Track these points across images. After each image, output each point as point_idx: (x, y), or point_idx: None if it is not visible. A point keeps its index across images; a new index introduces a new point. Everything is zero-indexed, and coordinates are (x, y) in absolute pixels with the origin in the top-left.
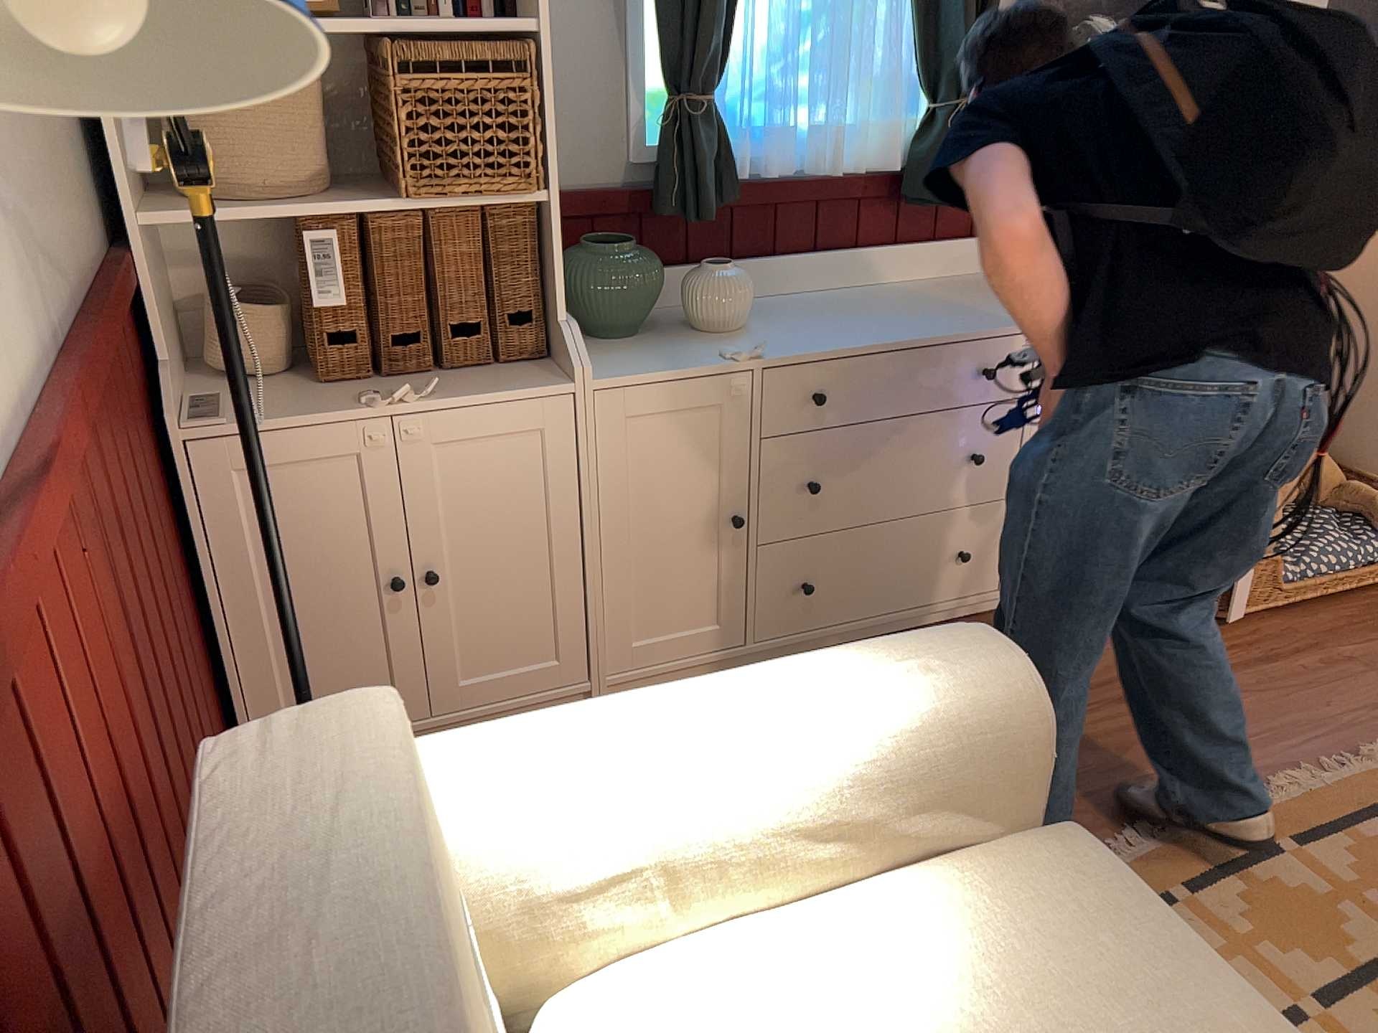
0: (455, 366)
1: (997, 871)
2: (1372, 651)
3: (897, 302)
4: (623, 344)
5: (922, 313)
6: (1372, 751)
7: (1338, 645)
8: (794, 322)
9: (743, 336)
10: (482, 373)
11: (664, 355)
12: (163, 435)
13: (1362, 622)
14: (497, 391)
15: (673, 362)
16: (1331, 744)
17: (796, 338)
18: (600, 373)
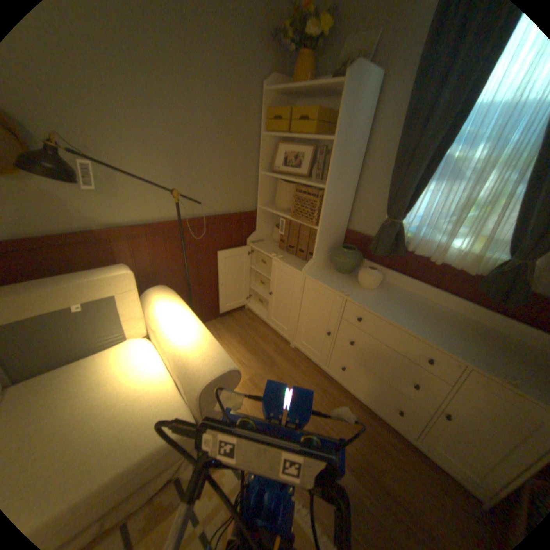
0: (298, 257)
1: (175, 405)
2: None
3: (442, 318)
4: (335, 274)
5: (437, 326)
6: None
7: None
8: (388, 298)
9: (363, 290)
10: (299, 261)
11: (334, 280)
12: (247, 241)
13: None
14: (291, 265)
15: (330, 283)
16: None
17: (374, 300)
18: (312, 274)
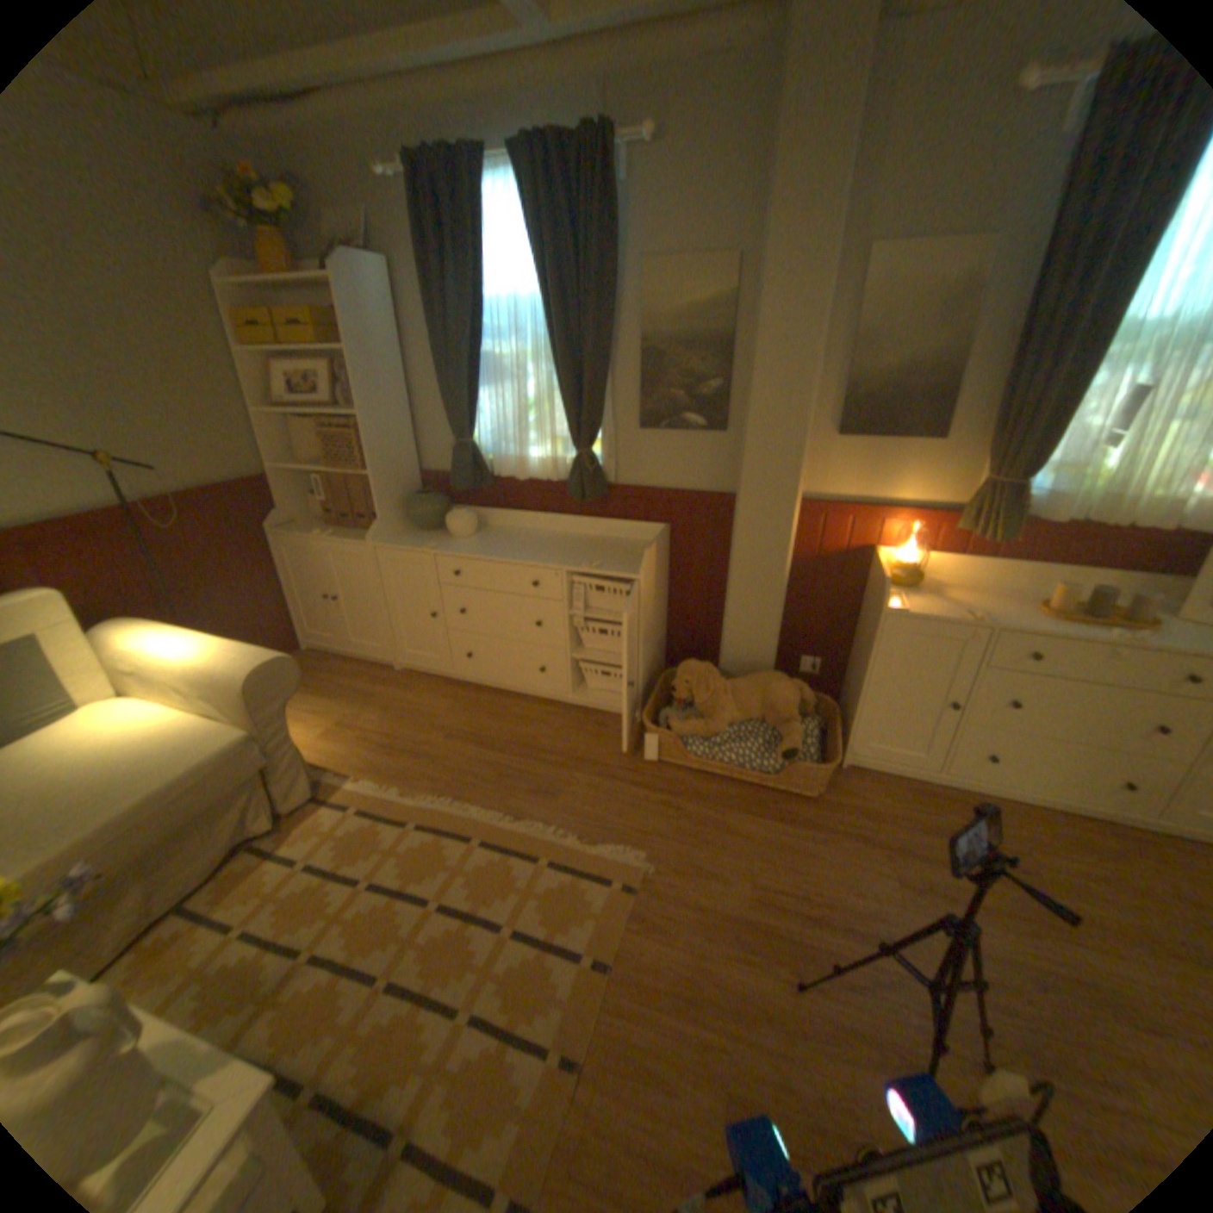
0: (360, 529)
1: (208, 729)
2: (699, 813)
3: (547, 543)
4: (418, 534)
5: (539, 550)
6: (591, 842)
7: (688, 800)
8: (488, 541)
9: (456, 542)
10: (362, 533)
11: (415, 541)
12: (264, 530)
13: (728, 799)
14: (349, 540)
15: (409, 544)
16: (582, 829)
17: (468, 547)
18: (383, 542)
